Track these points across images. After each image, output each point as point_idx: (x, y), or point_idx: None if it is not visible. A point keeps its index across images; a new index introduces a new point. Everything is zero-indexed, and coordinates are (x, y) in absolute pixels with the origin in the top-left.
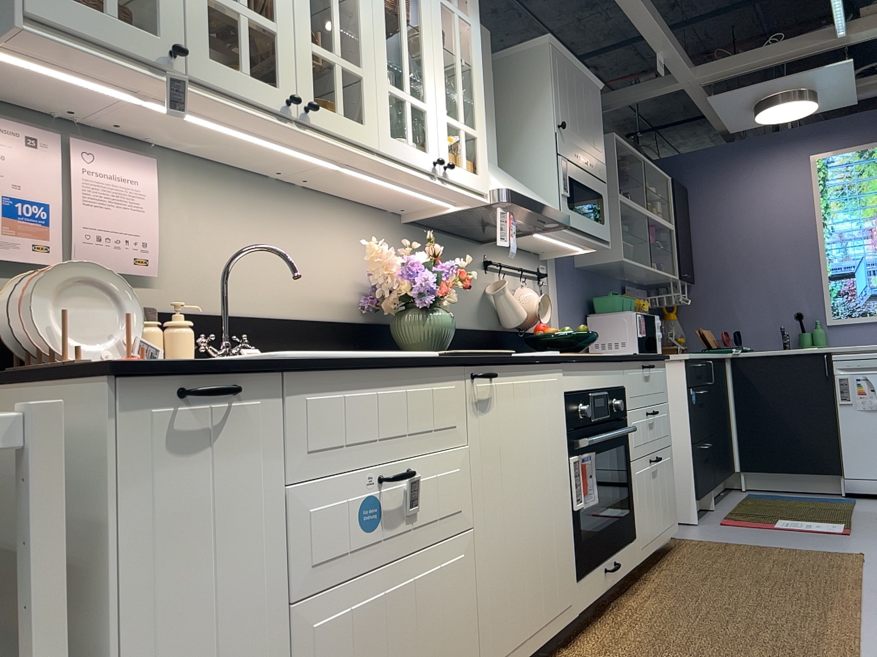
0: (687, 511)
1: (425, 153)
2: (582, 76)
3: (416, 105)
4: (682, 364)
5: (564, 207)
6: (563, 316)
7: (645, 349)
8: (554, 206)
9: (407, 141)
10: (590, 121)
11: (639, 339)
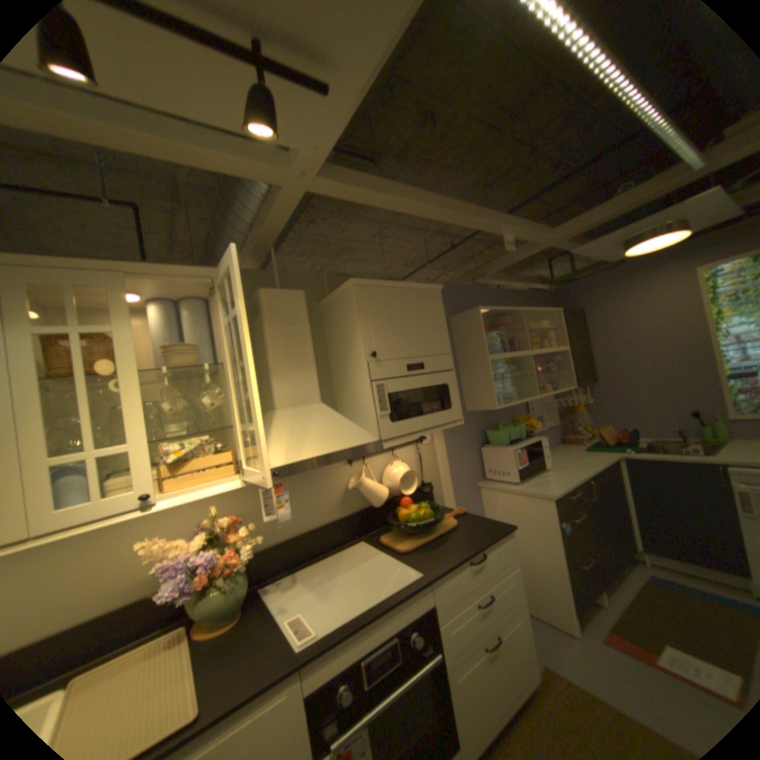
0: (570, 627)
1: (127, 493)
2: (408, 291)
3: (107, 453)
4: (552, 502)
5: (382, 425)
6: (451, 458)
7: (528, 476)
8: (361, 437)
9: (88, 498)
10: (423, 326)
11: (519, 471)
